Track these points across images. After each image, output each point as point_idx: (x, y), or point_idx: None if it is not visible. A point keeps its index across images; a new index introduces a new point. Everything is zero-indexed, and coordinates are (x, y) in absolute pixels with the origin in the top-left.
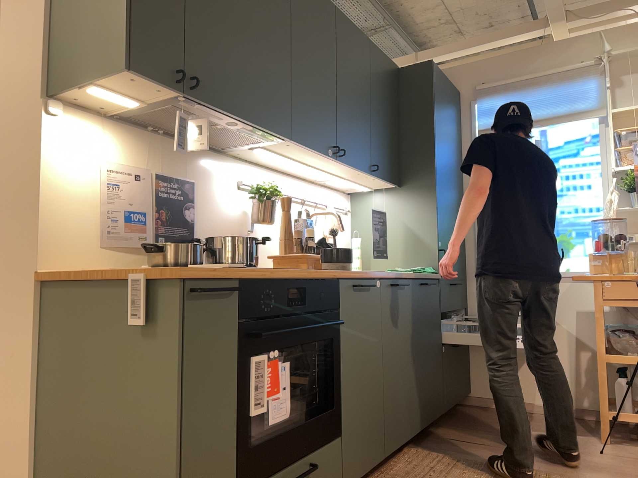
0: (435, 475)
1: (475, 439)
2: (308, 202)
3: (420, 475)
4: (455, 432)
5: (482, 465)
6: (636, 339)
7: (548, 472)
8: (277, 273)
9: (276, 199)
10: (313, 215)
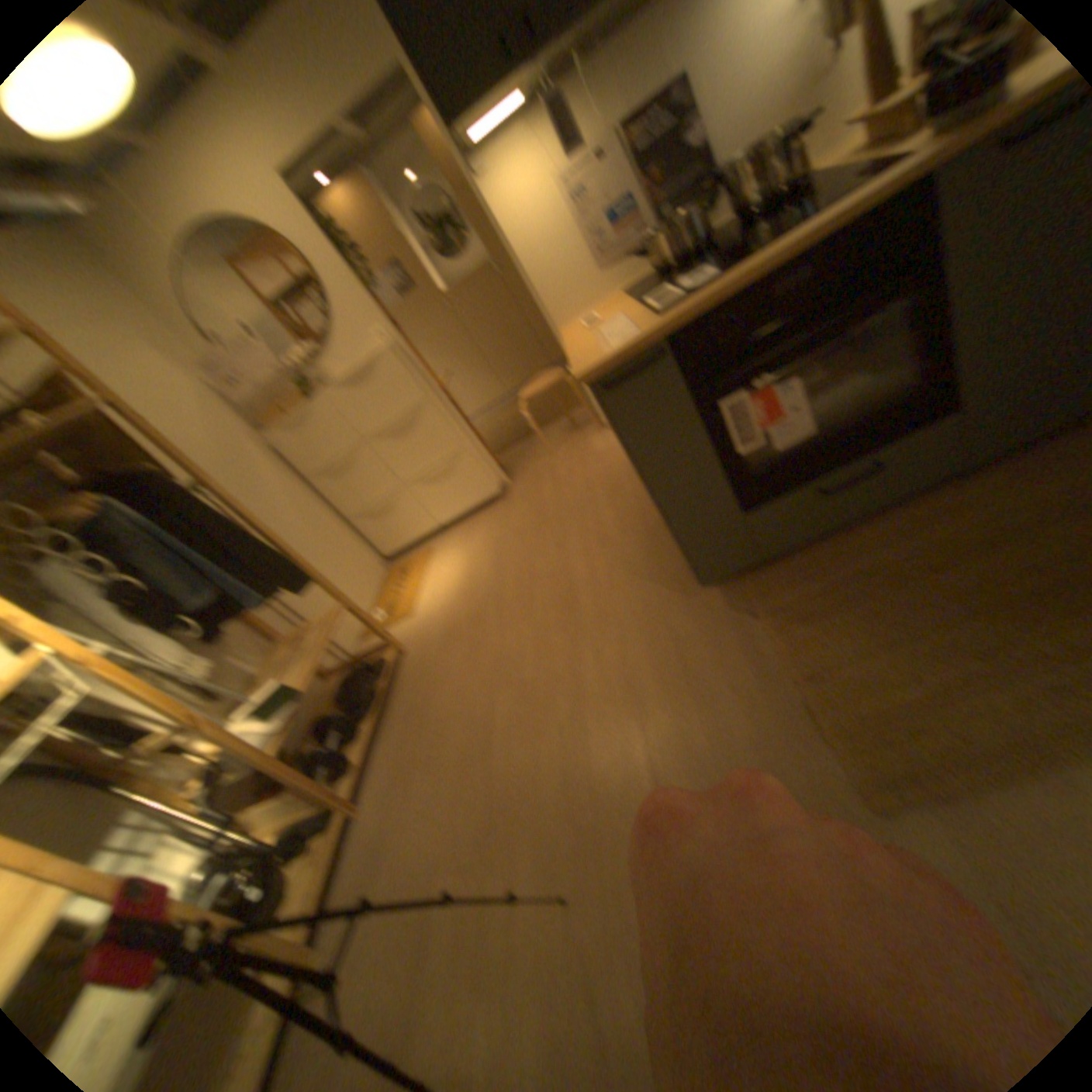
0: None
1: None
2: None
3: None
4: None
5: None
6: None
7: None
8: (744, 274)
9: None
10: None
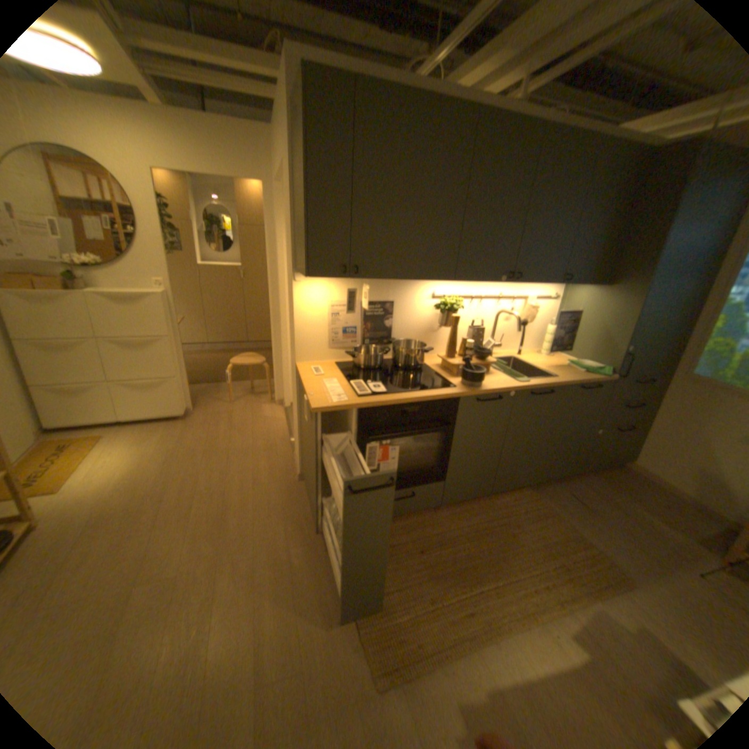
0: (522, 519)
1: (591, 504)
2: (504, 297)
3: (512, 514)
4: (582, 490)
5: (566, 529)
6: None
7: (618, 563)
8: (394, 399)
9: (459, 308)
10: (500, 312)
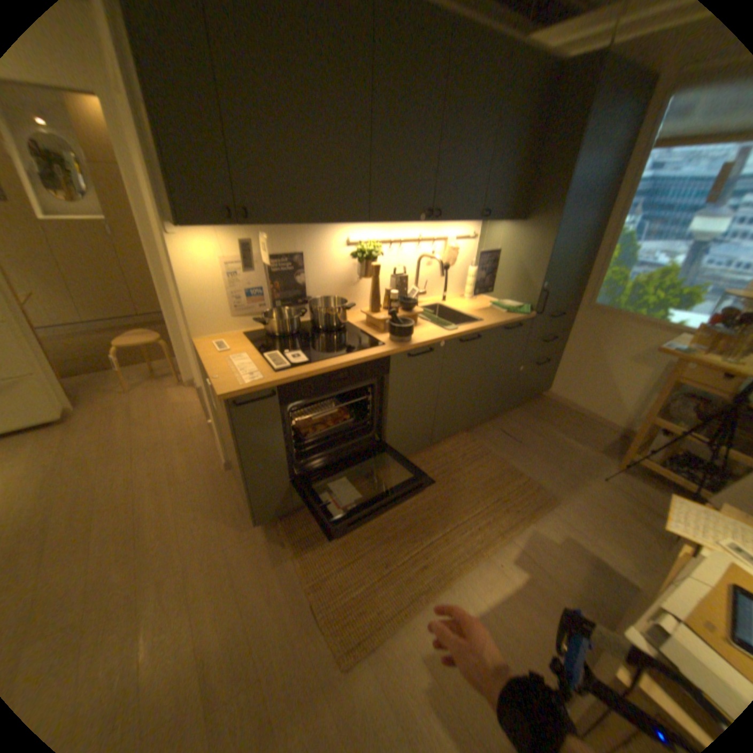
0: (460, 462)
1: (517, 436)
2: (424, 240)
3: (450, 459)
4: (509, 423)
5: (499, 463)
6: (697, 415)
7: (543, 485)
8: (319, 368)
9: (378, 255)
10: (422, 257)
